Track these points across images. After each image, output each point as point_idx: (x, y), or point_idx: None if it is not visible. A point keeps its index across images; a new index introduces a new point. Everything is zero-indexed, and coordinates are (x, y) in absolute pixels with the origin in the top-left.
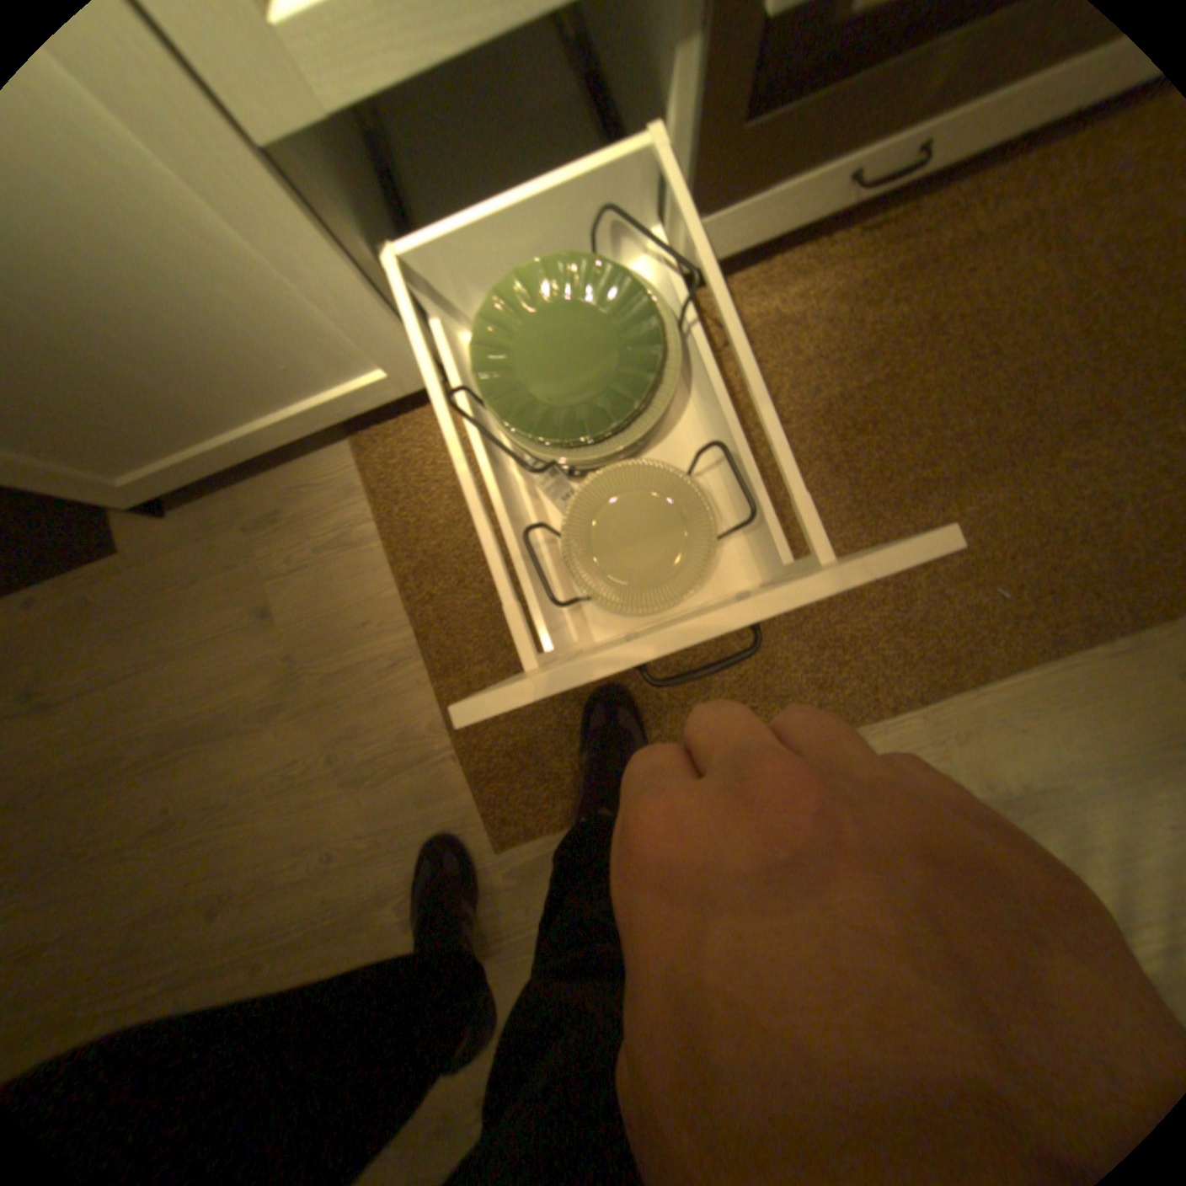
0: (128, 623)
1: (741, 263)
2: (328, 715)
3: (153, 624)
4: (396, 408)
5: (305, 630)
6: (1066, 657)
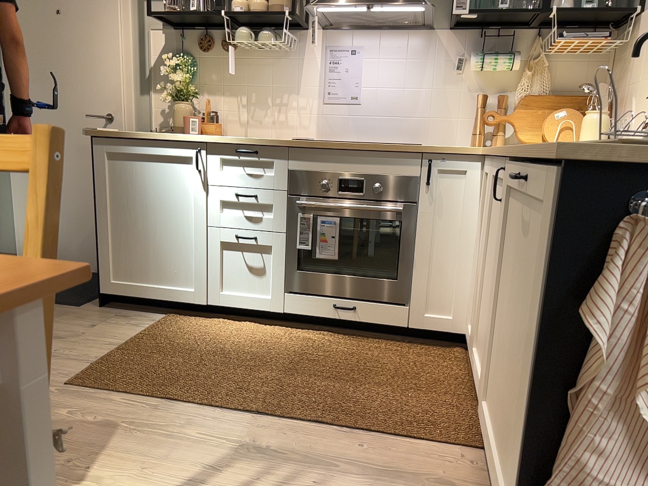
0: (61, 315)
1: (312, 331)
2: (76, 345)
3: (66, 317)
4: (190, 316)
5: (101, 332)
6: (324, 424)
